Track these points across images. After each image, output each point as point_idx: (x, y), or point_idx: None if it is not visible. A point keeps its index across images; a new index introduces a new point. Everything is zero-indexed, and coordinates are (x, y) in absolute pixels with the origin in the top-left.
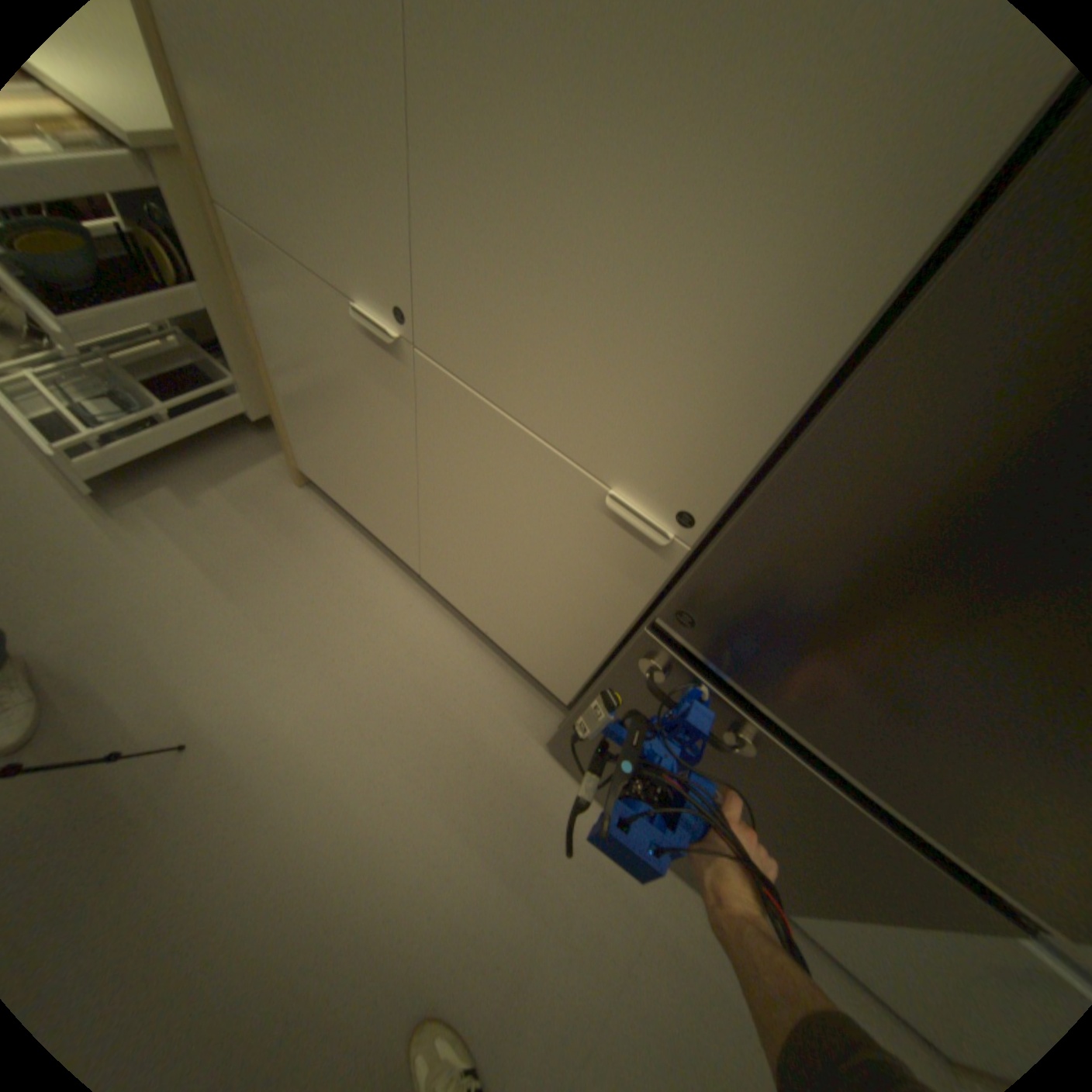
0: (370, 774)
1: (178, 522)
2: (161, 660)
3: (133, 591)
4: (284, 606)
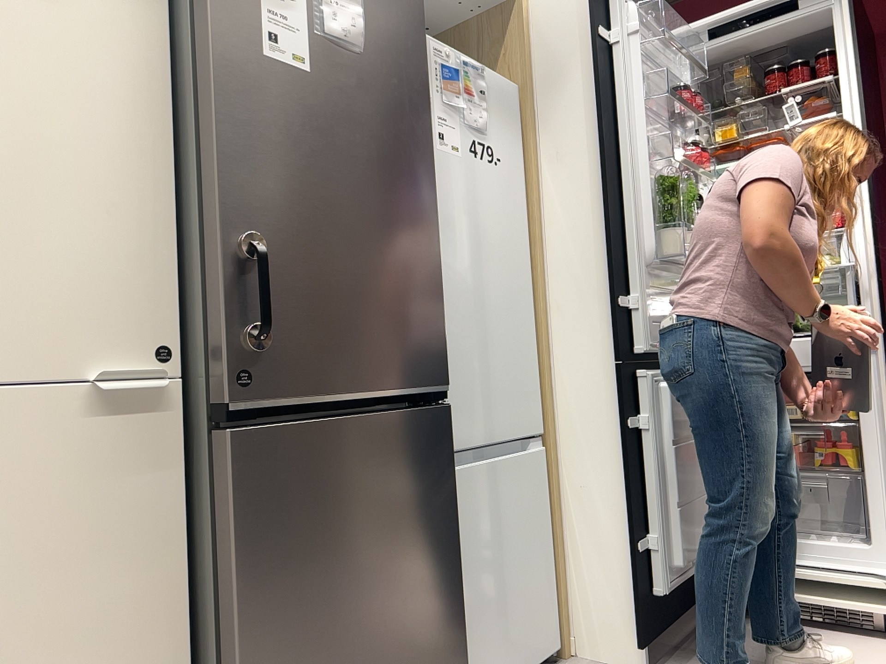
0: None
1: None
2: None
3: None
4: None
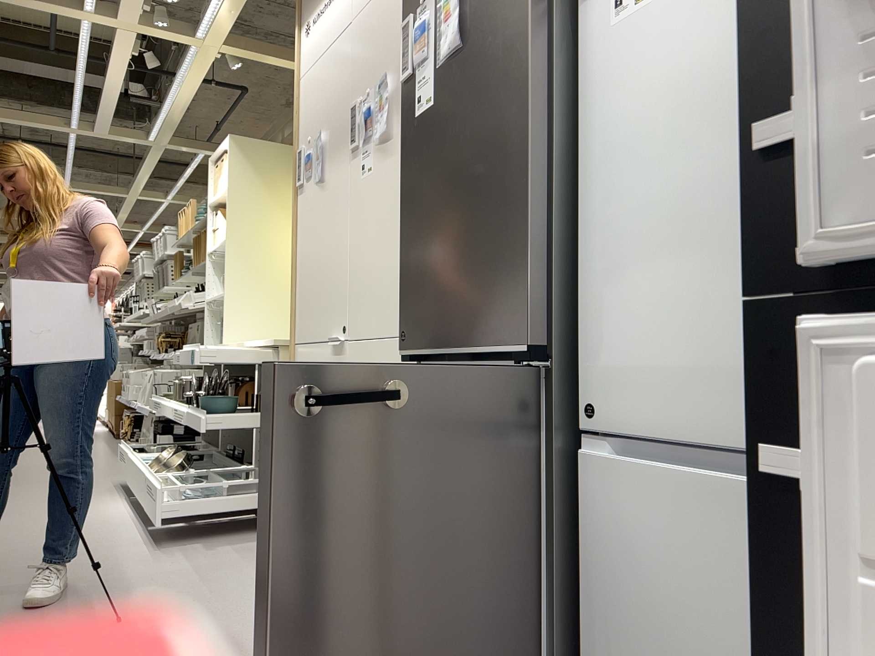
0: (233, 654)
1: (196, 555)
2: (139, 595)
3: (147, 573)
4: (234, 586)
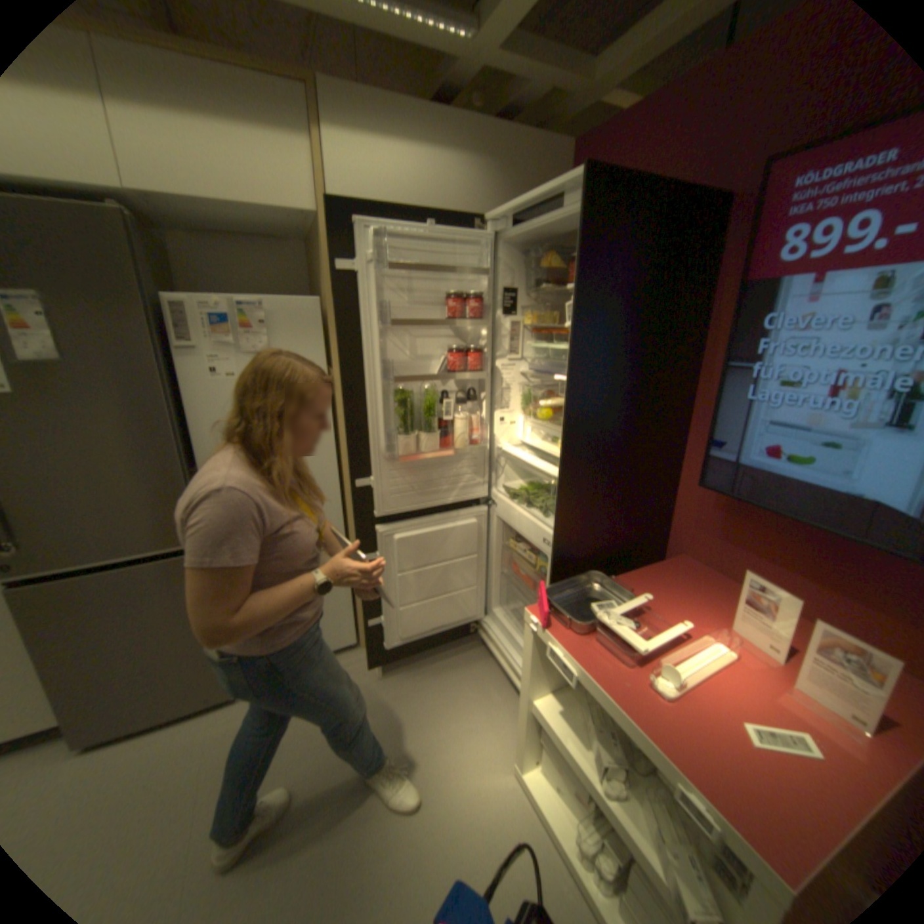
0: None
1: None
2: None
3: None
4: None
